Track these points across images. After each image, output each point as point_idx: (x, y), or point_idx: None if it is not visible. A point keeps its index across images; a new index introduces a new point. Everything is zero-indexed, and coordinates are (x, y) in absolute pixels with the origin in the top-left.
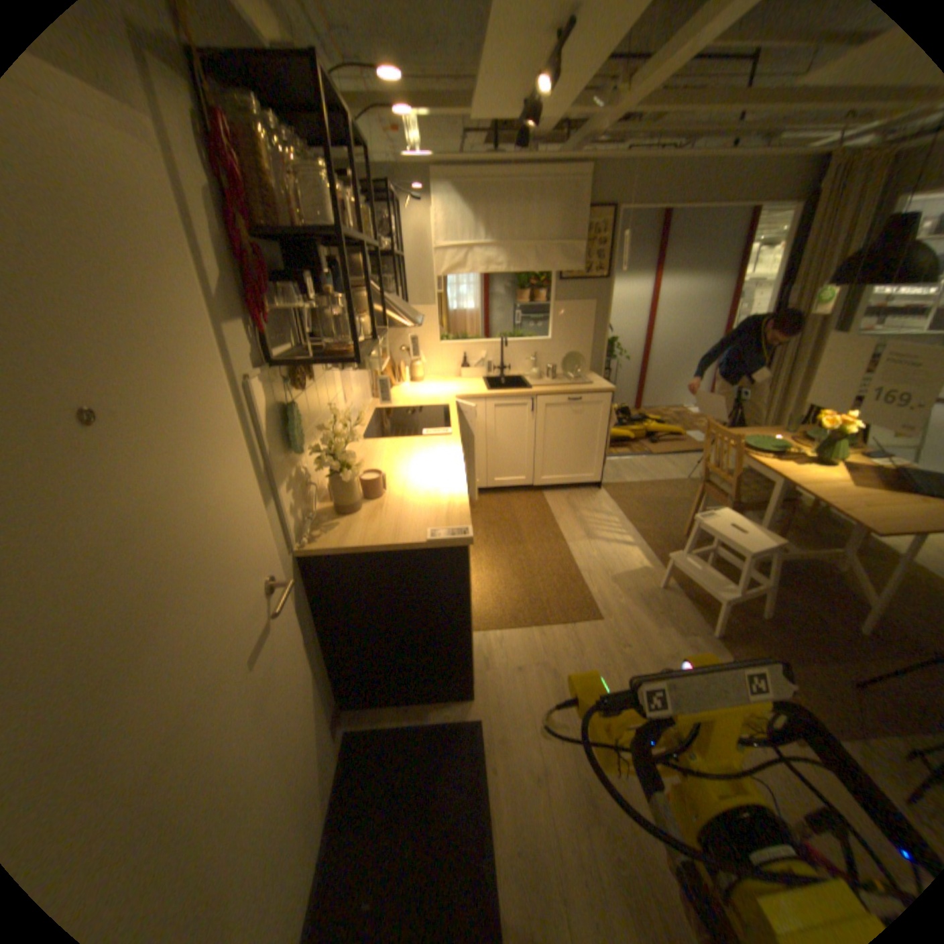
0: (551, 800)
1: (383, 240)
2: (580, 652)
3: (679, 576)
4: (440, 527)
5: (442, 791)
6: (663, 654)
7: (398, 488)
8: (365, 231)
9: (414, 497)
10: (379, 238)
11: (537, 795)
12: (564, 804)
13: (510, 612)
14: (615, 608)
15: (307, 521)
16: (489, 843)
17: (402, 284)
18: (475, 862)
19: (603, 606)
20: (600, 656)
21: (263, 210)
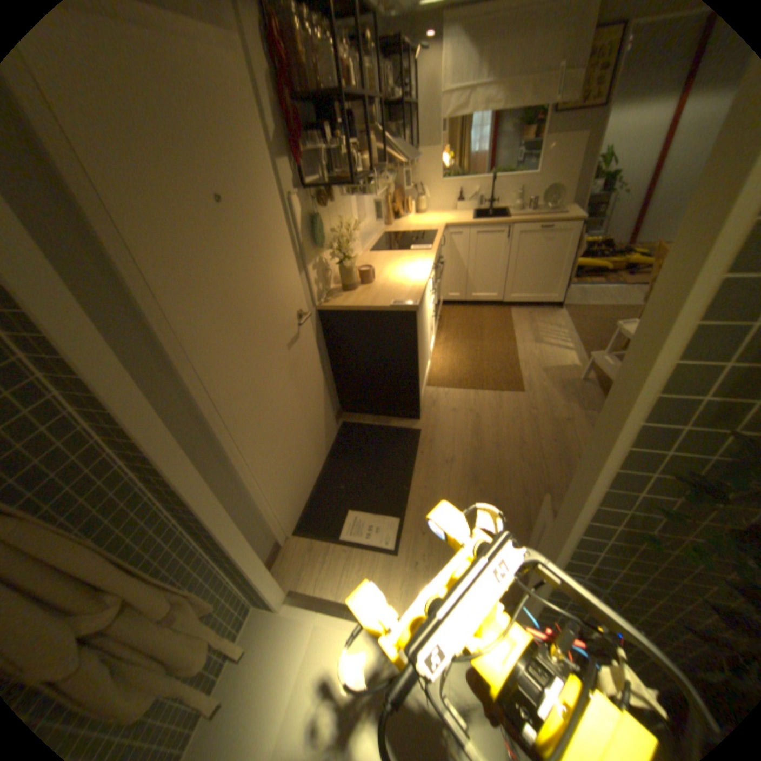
0: (452, 470)
1: (398, 91)
2: (500, 407)
3: (601, 373)
4: (401, 300)
5: (391, 455)
6: (561, 417)
7: (384, 280)
8: (372, 86)
9: (392, 284)
10: (393, 89)
11: (444, 467)
12: (459, 474)
13: (458, 379)
14: (538, 386)
15: (326, 293)
16: (410, 479)
17: (414, 129)
18: (401, 484)
19: (528, 384)
20: (513, 411)
21: (299, 82)
